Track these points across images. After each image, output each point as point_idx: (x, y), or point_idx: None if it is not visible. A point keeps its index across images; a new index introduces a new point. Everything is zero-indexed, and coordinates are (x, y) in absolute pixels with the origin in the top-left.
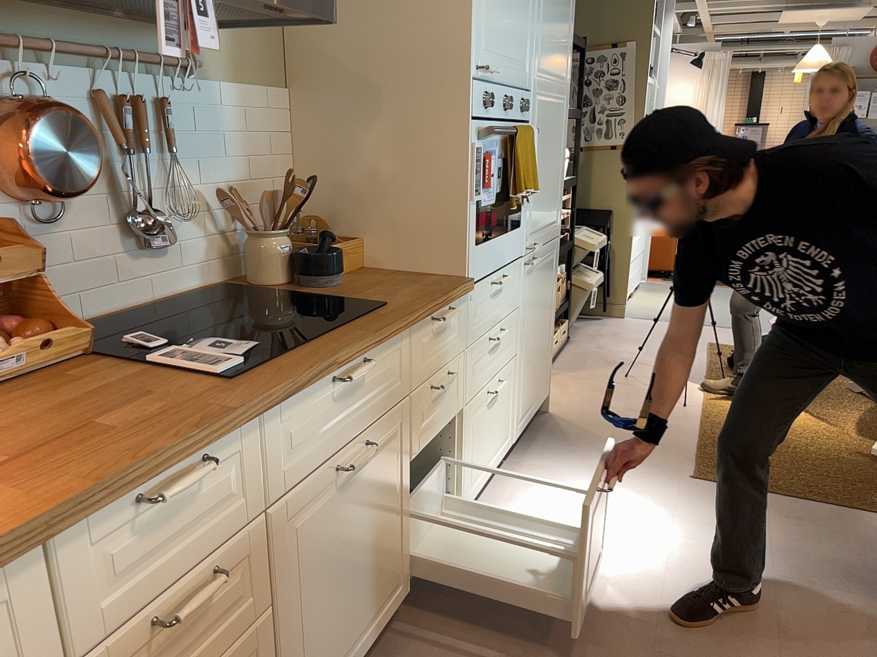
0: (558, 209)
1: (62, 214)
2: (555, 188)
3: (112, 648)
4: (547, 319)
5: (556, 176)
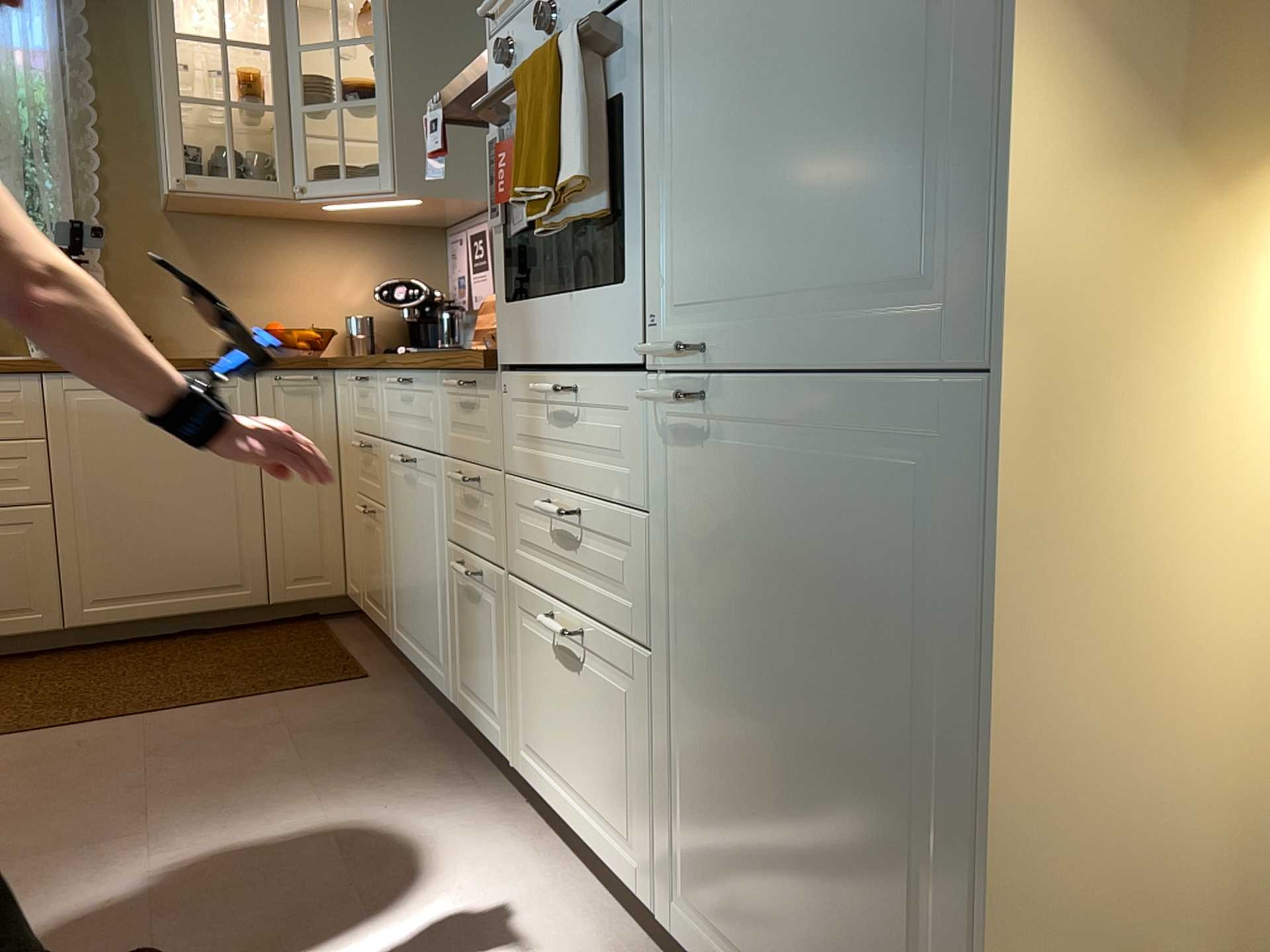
0: (966, 219)
1: None
2: (893, 117)
3: (358, 438)
4: (886, 760)
5: (894, 58)
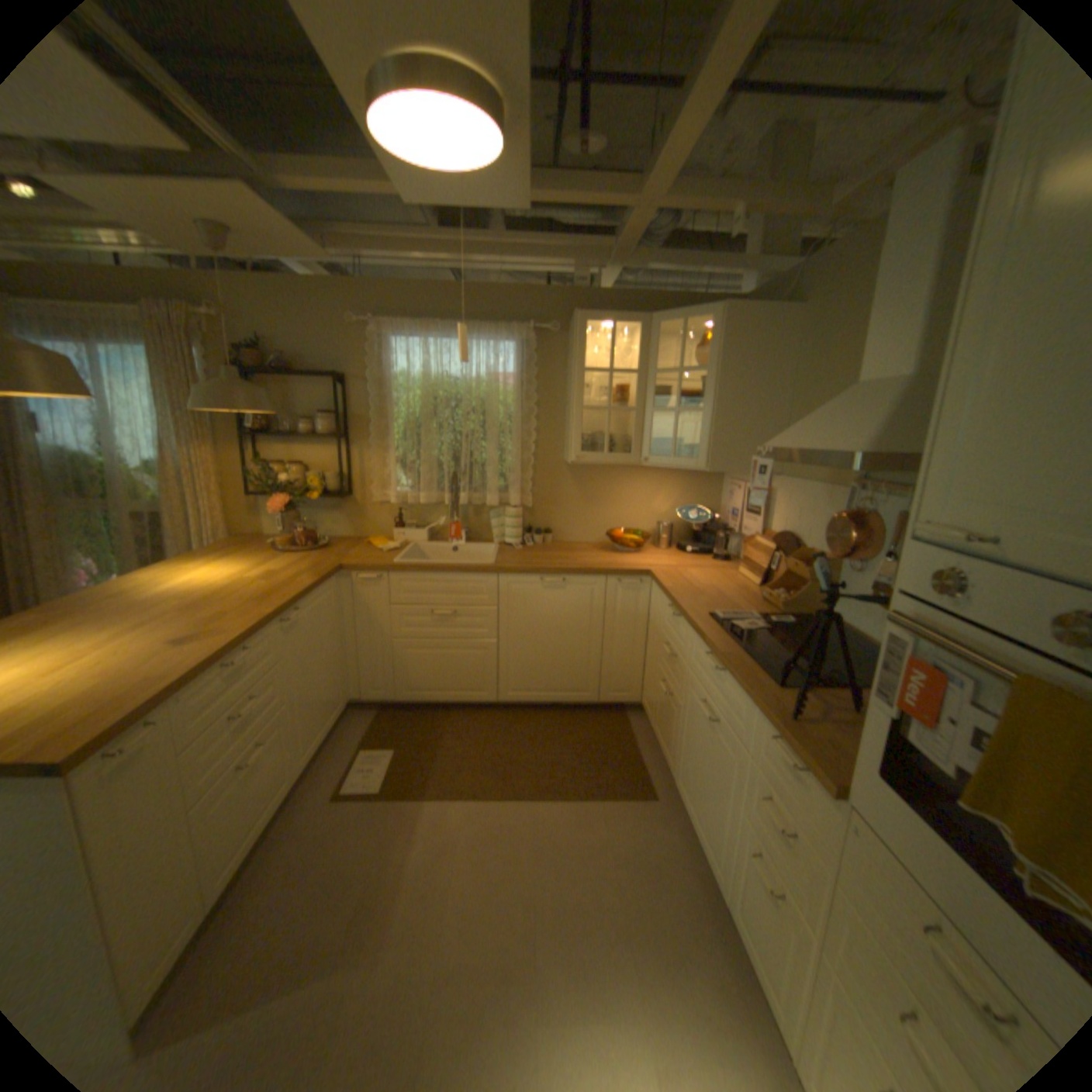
0: None
1: (867, 573)
2: None
3: (665, 638)
4: None
5: None
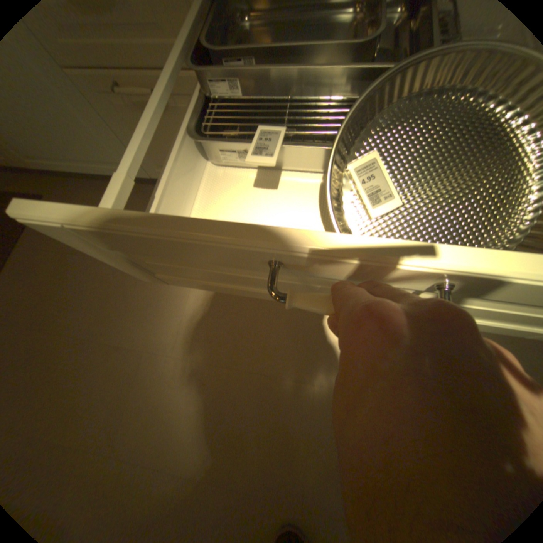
0: None
1: None
2: None
3: None
4: None
5: None
